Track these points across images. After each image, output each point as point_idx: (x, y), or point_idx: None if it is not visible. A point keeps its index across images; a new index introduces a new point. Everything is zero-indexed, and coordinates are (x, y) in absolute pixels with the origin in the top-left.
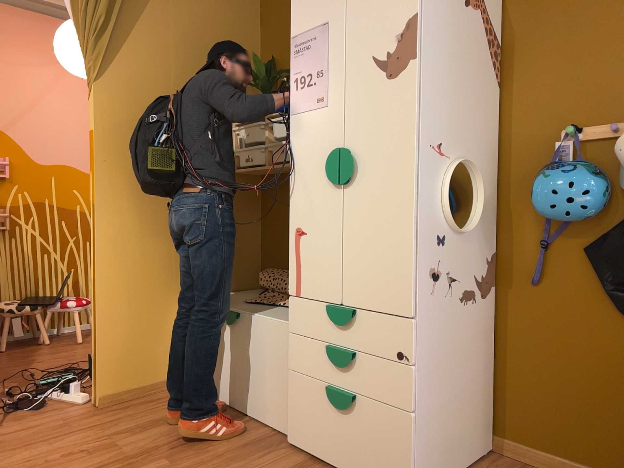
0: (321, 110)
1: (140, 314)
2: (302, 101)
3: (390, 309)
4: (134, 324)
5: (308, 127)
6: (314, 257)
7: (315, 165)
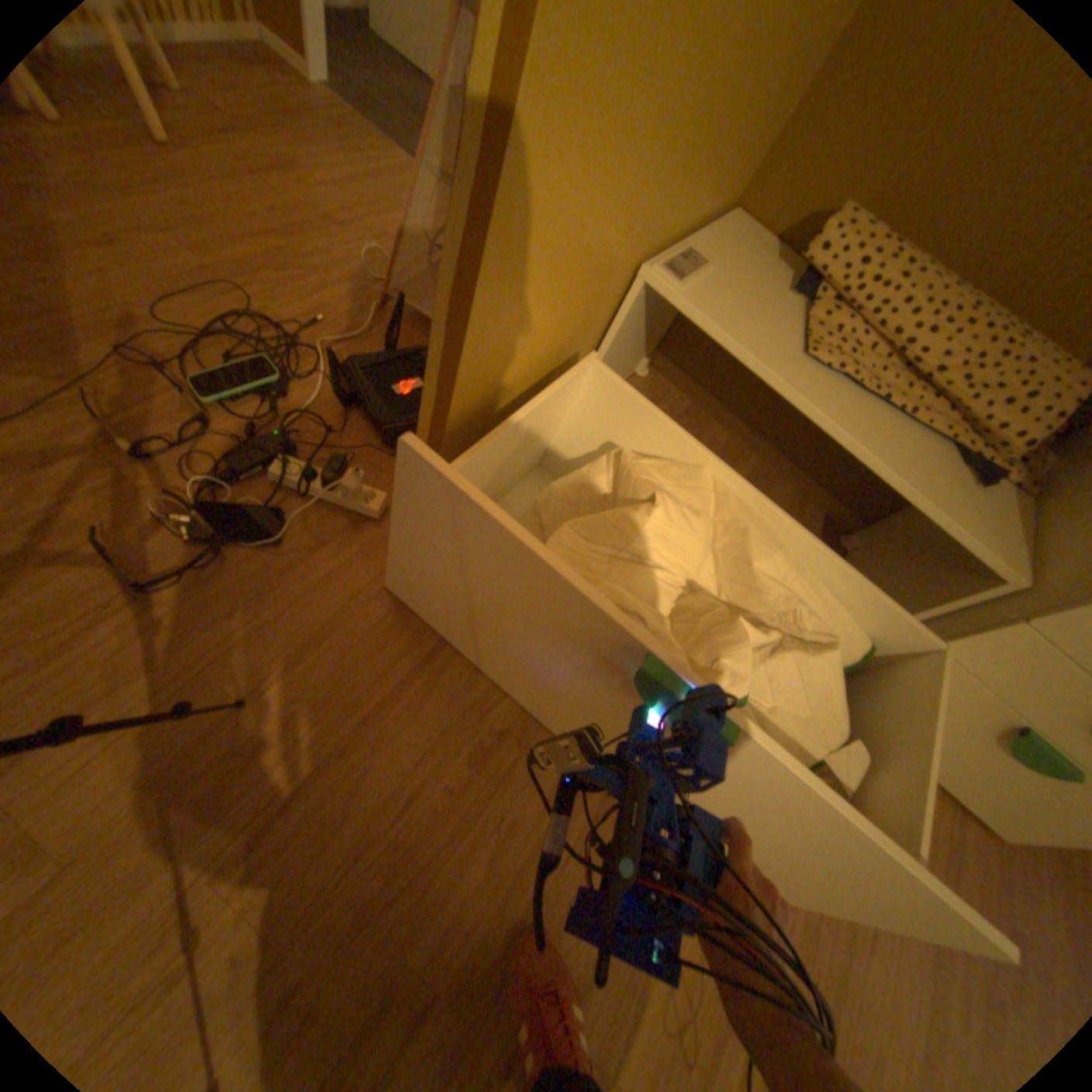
0: None
1: (550, 334)
2: None
3: None
4: (530, 364)
5: None
6: None
7: None
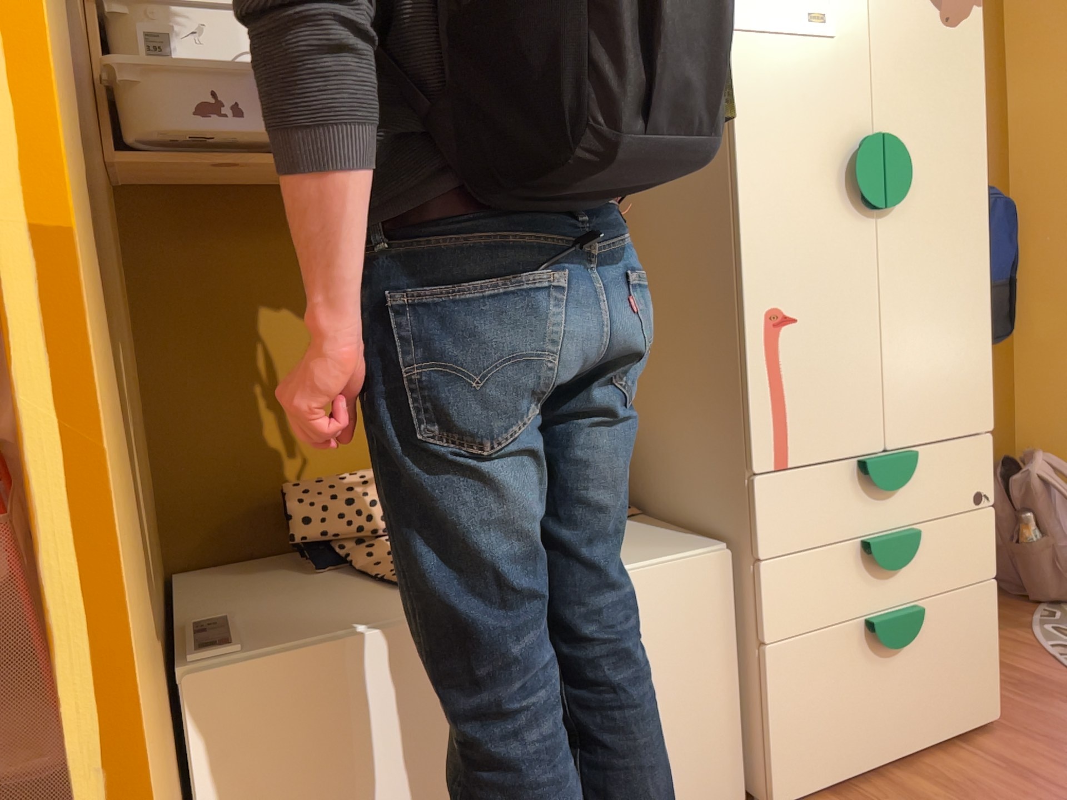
0: (821, 44)
1: None
2: (771, 6)
3: (963, 427)
4: None
5: (789, 72)
6: (823, 369)
7: (812, 164)
